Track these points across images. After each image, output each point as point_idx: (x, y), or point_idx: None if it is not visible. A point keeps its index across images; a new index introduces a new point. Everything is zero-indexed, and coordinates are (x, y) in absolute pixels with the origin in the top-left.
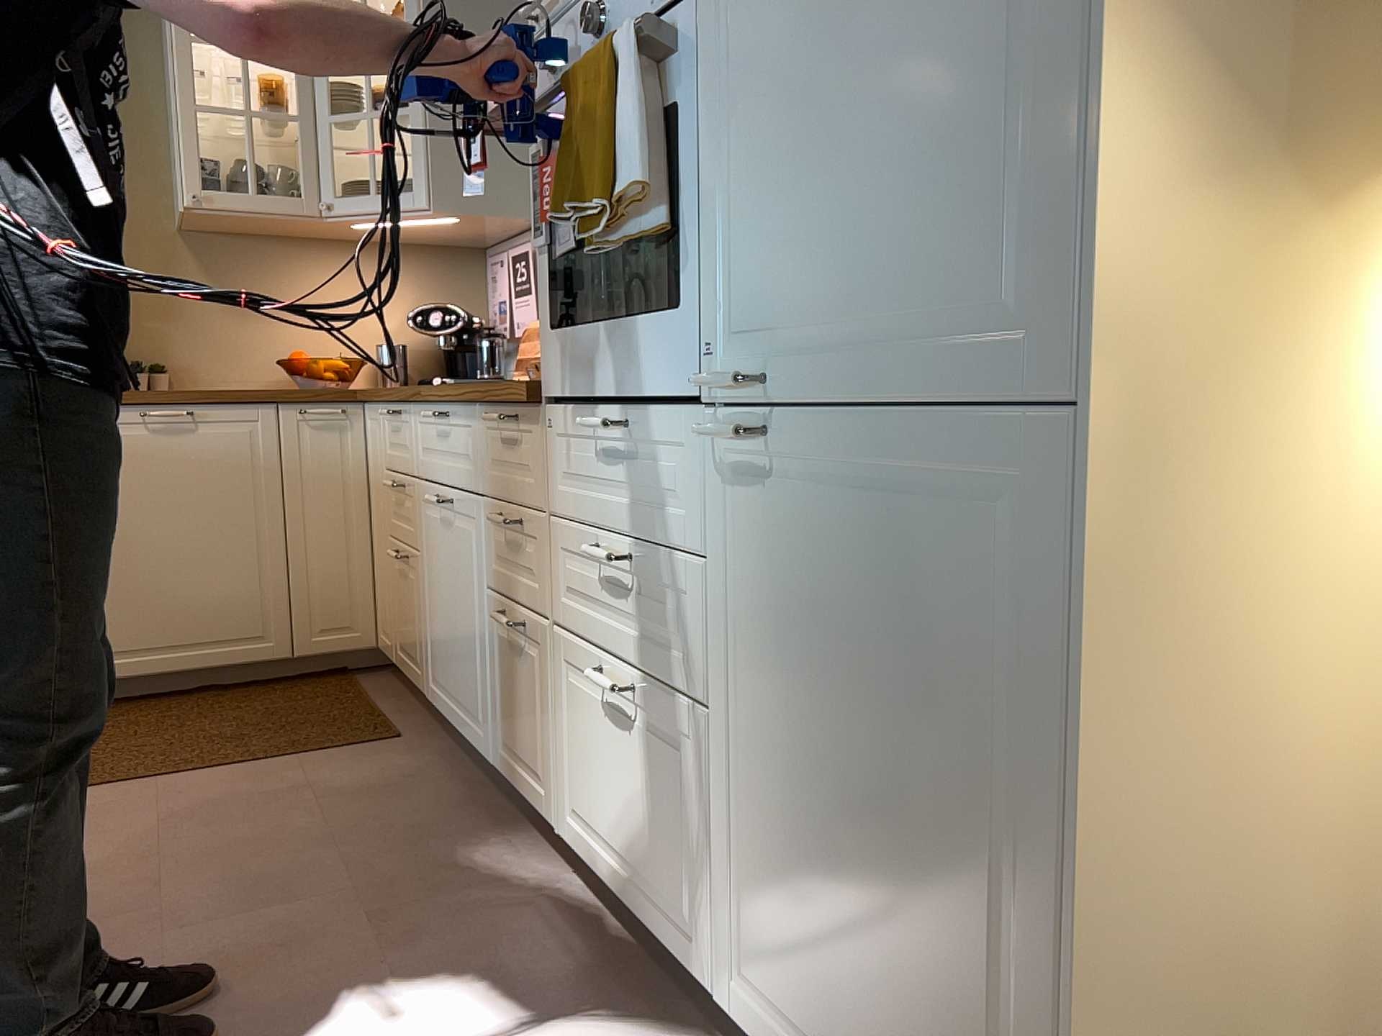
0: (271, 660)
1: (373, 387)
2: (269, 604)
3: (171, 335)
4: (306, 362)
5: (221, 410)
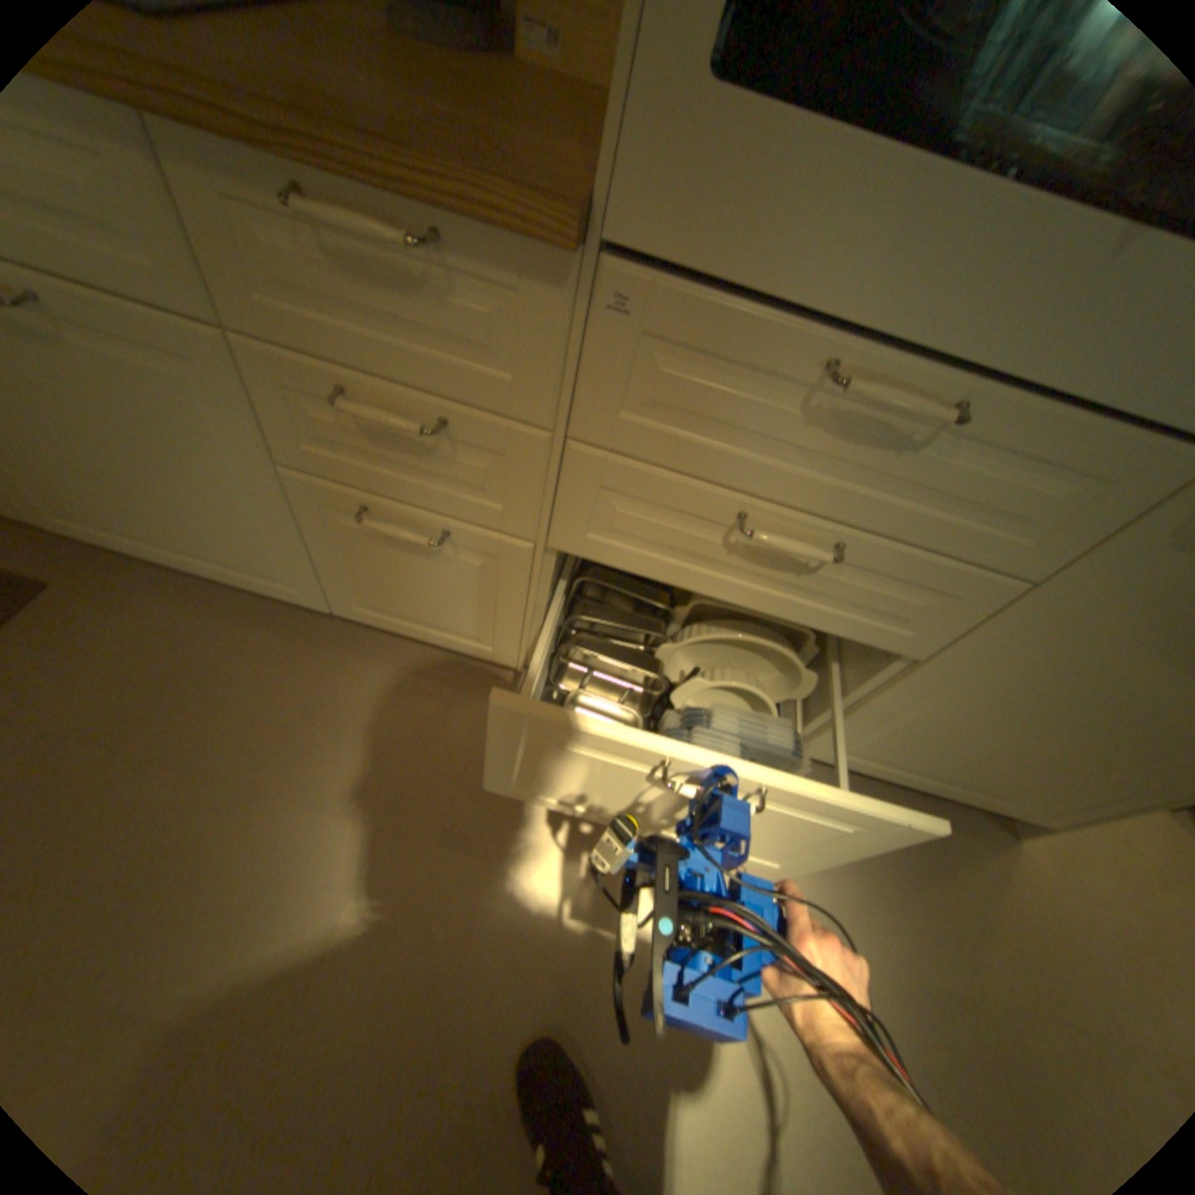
0: None
1: None
2: None
3: None
4: None
5: None
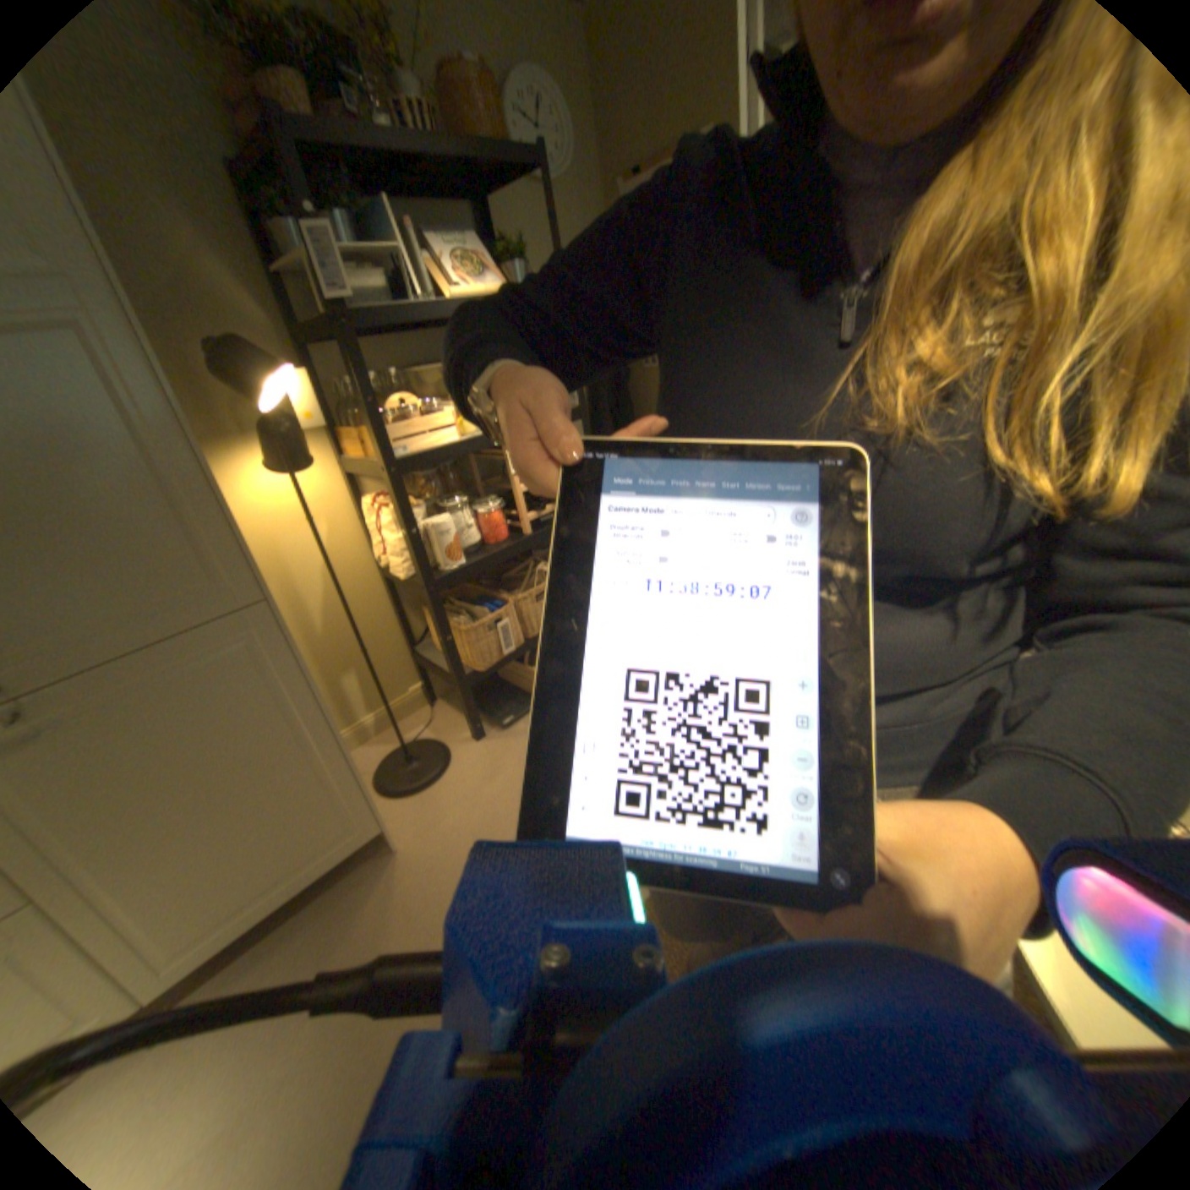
0: None
1: None
2: None
3: None
4: None
5: None
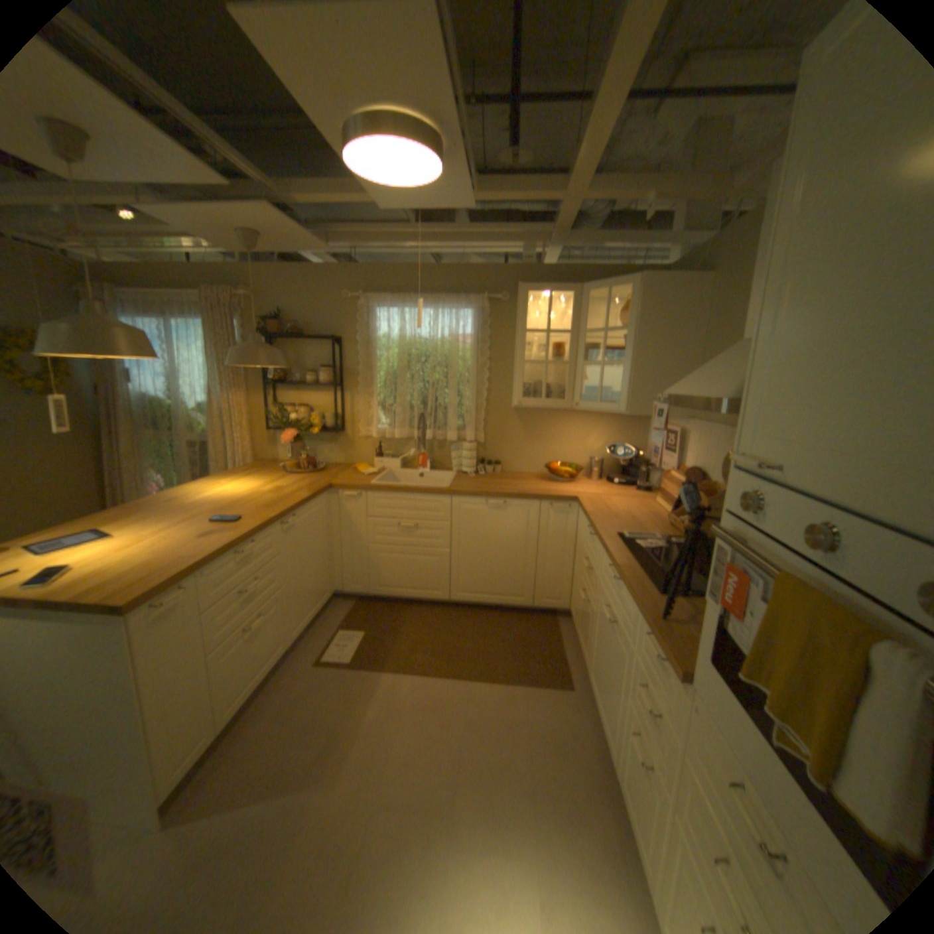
0: (524, 607)
1: (584, 496)
2: (526, 585)
3: (503, 449)
4: (556, 470)
5: (516, 502)
